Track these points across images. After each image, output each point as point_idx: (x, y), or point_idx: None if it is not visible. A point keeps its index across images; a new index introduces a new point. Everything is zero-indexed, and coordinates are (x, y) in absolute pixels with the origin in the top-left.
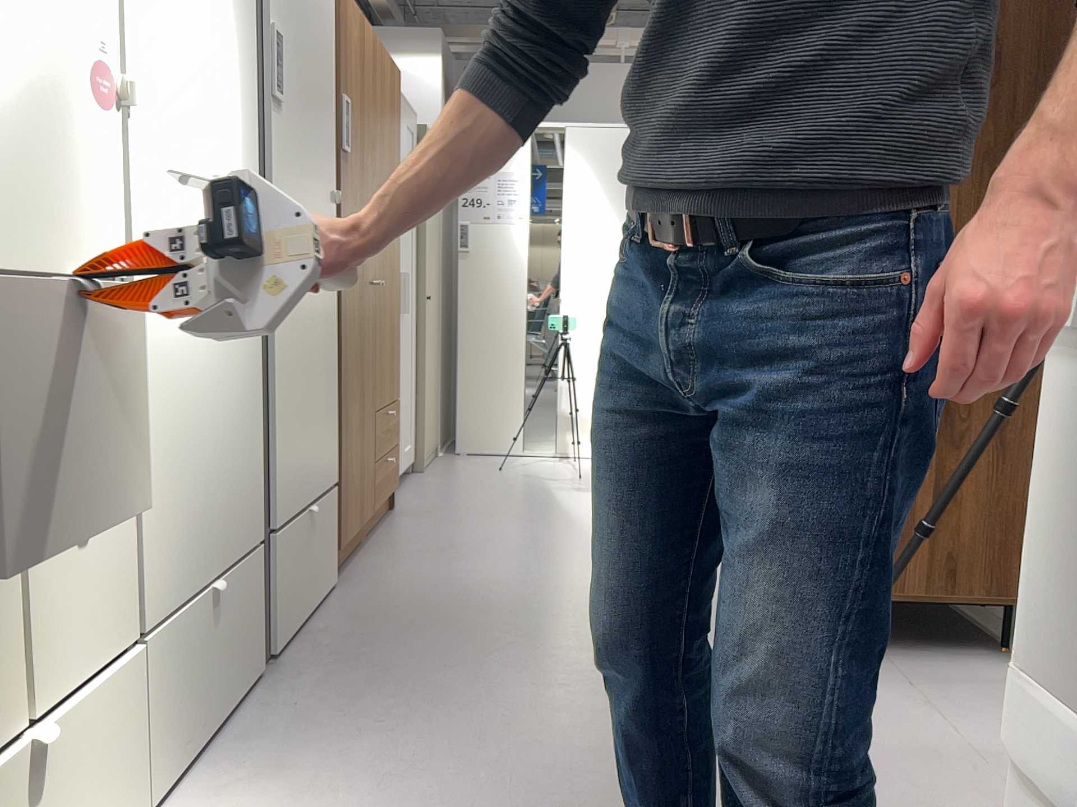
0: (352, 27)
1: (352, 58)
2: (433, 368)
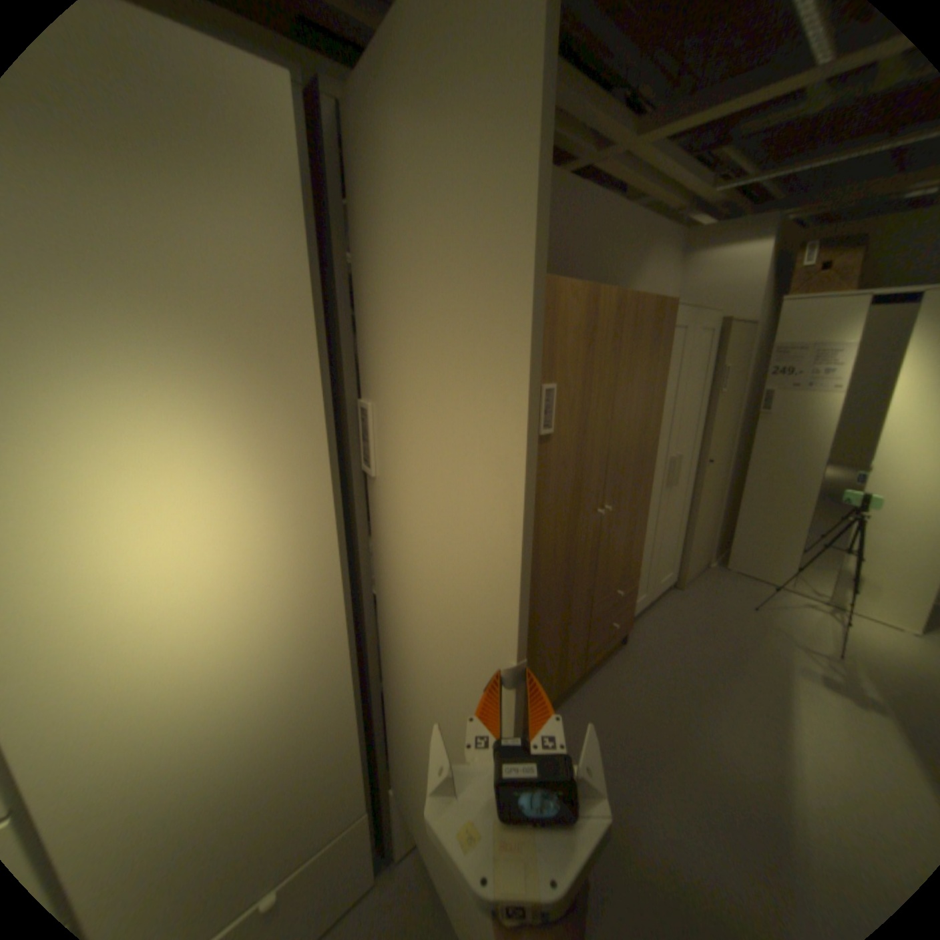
0: (570, 308)
1: (568, 339)
2: (712, 510)
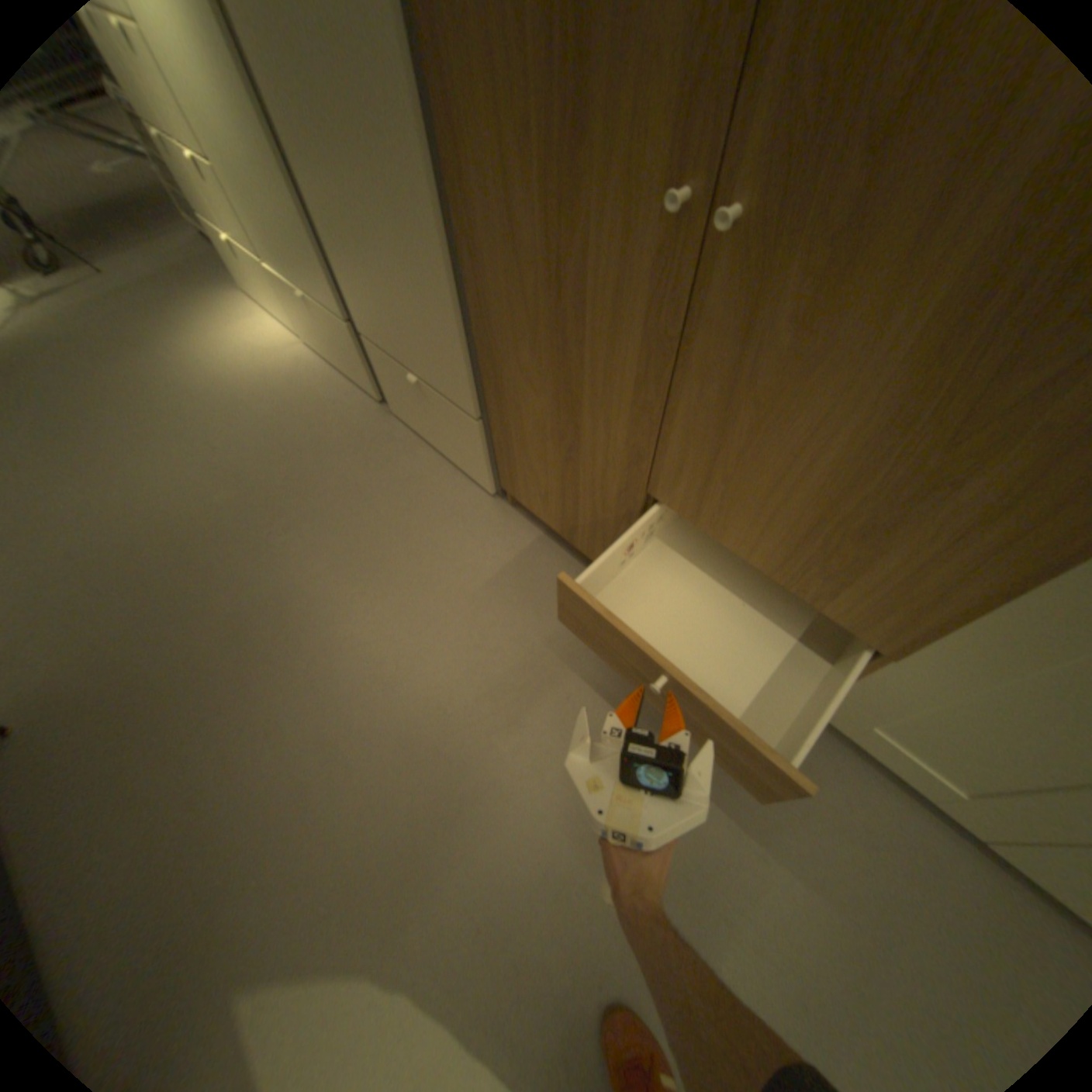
0: None
1: None
2: None
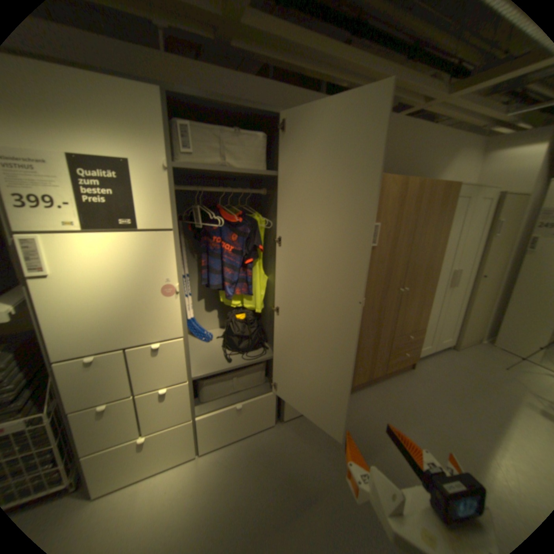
0: (392, 188)
1: (389, 202)
2: (485, 307)
